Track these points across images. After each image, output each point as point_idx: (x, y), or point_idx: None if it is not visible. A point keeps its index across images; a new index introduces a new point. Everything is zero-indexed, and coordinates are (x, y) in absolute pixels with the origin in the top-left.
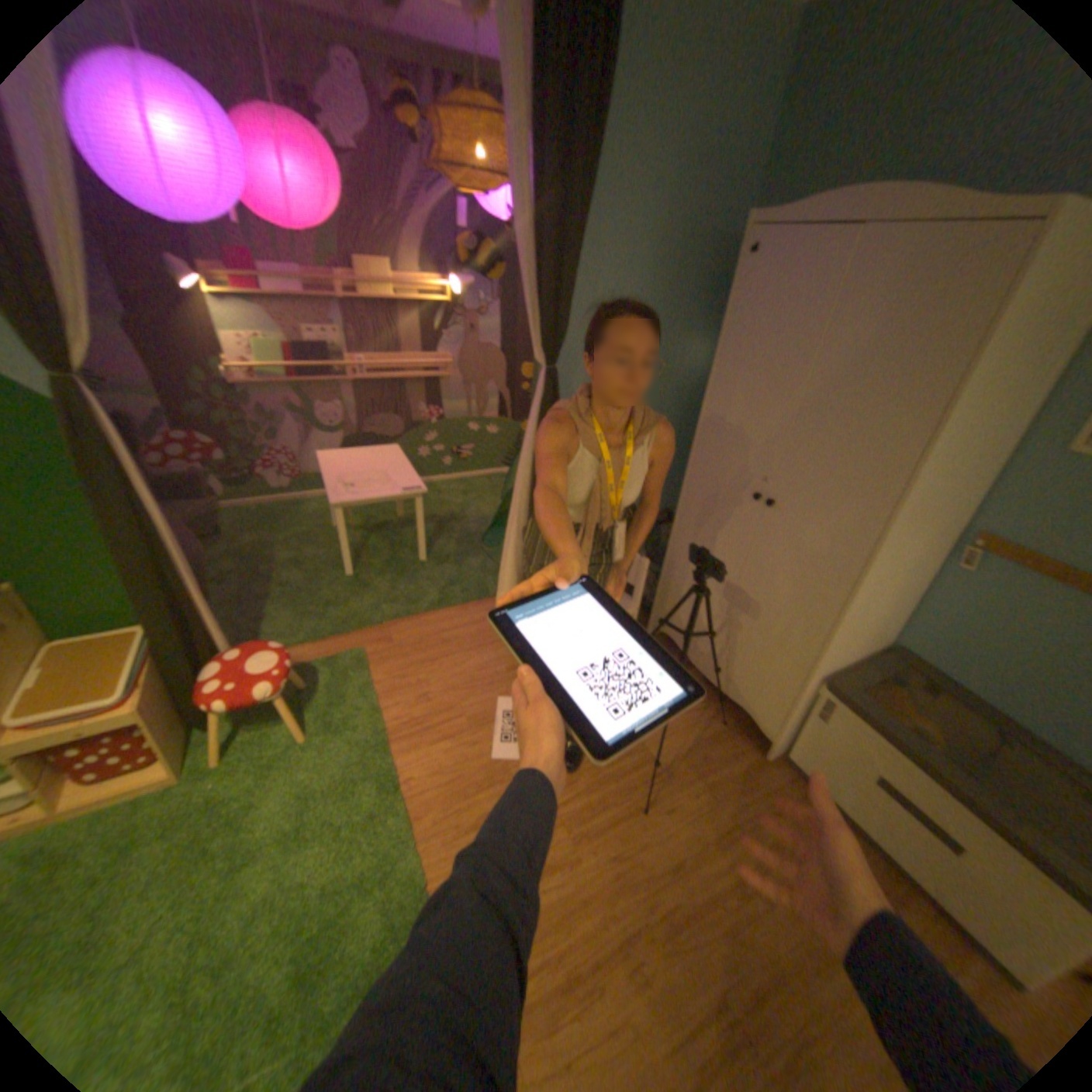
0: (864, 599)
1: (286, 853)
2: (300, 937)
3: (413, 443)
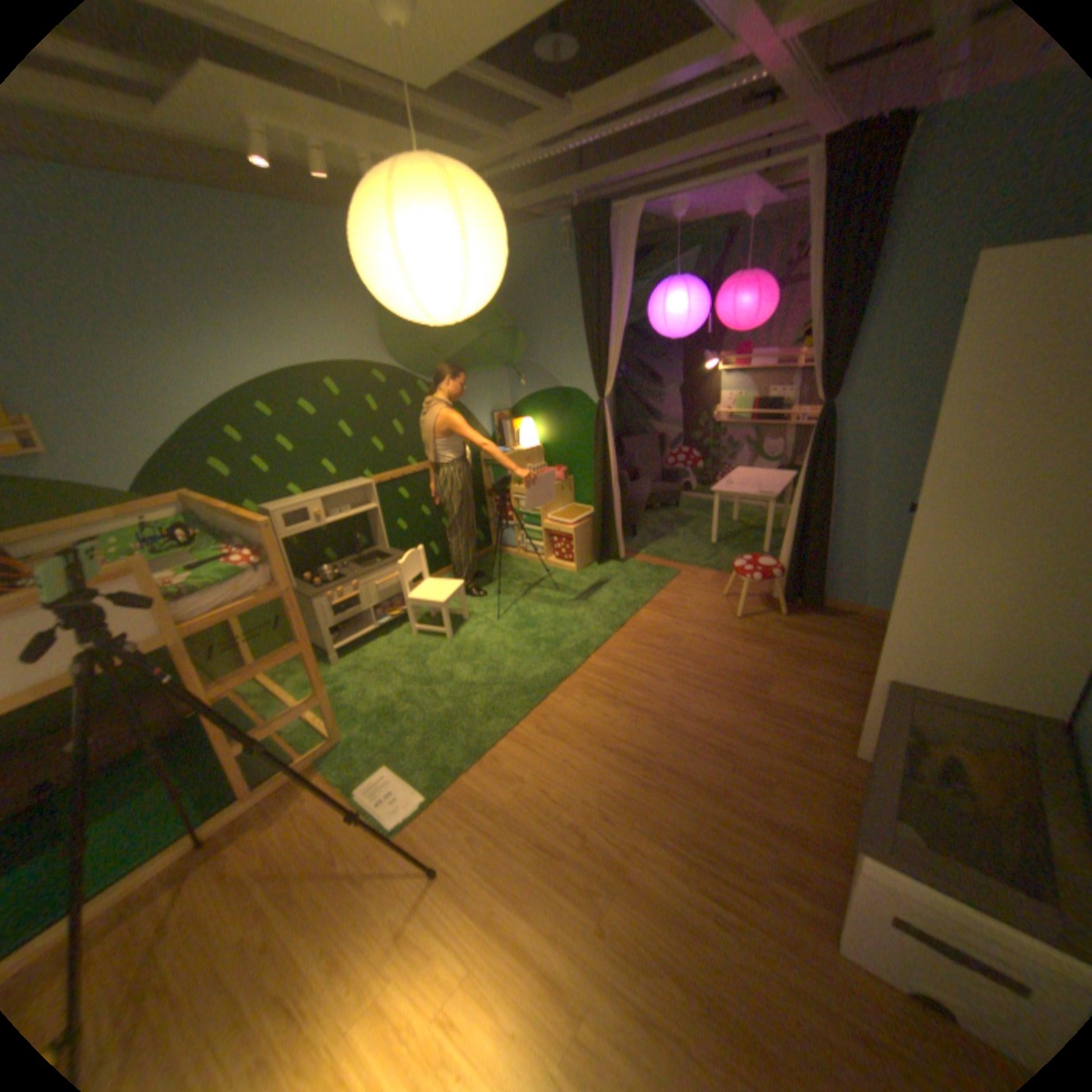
0: (919, 592)
1: (580, 606)
2: (562, 624)
3: None
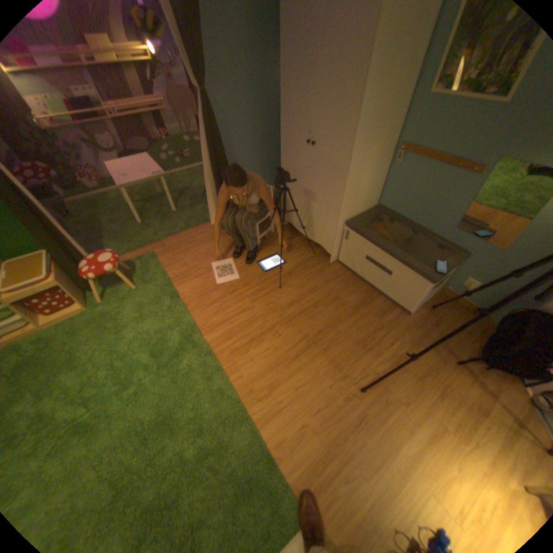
0: (352, 181)
1: (137, 323)
2: (149, 345)
3: (155, 152)
